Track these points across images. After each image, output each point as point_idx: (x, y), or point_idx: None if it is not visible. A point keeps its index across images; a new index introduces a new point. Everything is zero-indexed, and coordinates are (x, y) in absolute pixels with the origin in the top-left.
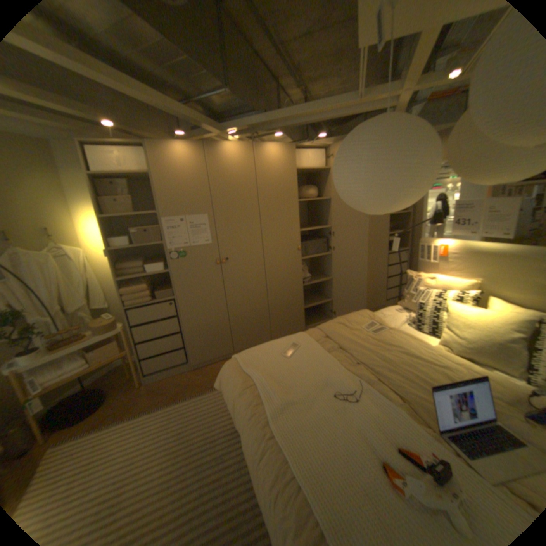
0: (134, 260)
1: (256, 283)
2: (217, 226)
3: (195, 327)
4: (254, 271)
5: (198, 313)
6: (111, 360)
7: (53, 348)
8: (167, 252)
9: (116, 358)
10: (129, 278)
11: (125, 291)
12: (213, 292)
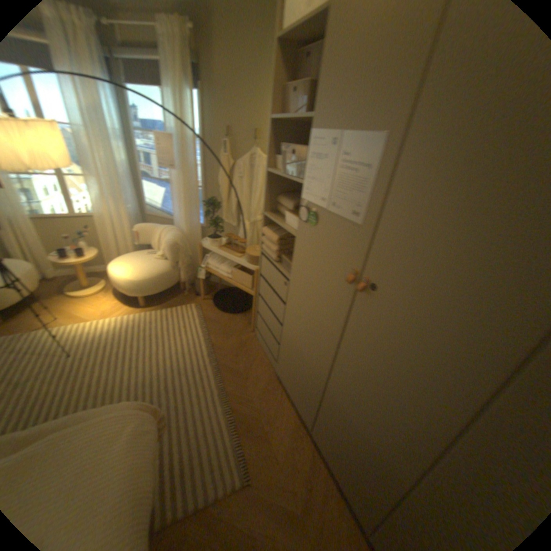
0: (297, 199)
1: (408, 413)
2: (394, 180)
3: (289, 339)
4: (425, 385)
5: (297, 327)
6: (241, 288)
7: (225, 246)
8: (301, 203)
9: (244, 290)
10: (270, 217)
11: (263, 232)
12: (323, 322)
